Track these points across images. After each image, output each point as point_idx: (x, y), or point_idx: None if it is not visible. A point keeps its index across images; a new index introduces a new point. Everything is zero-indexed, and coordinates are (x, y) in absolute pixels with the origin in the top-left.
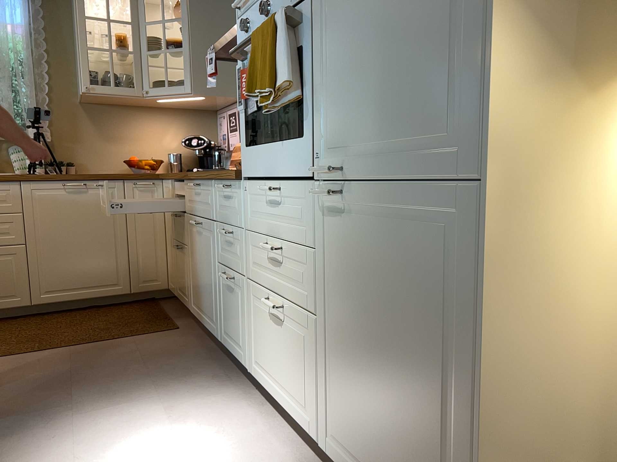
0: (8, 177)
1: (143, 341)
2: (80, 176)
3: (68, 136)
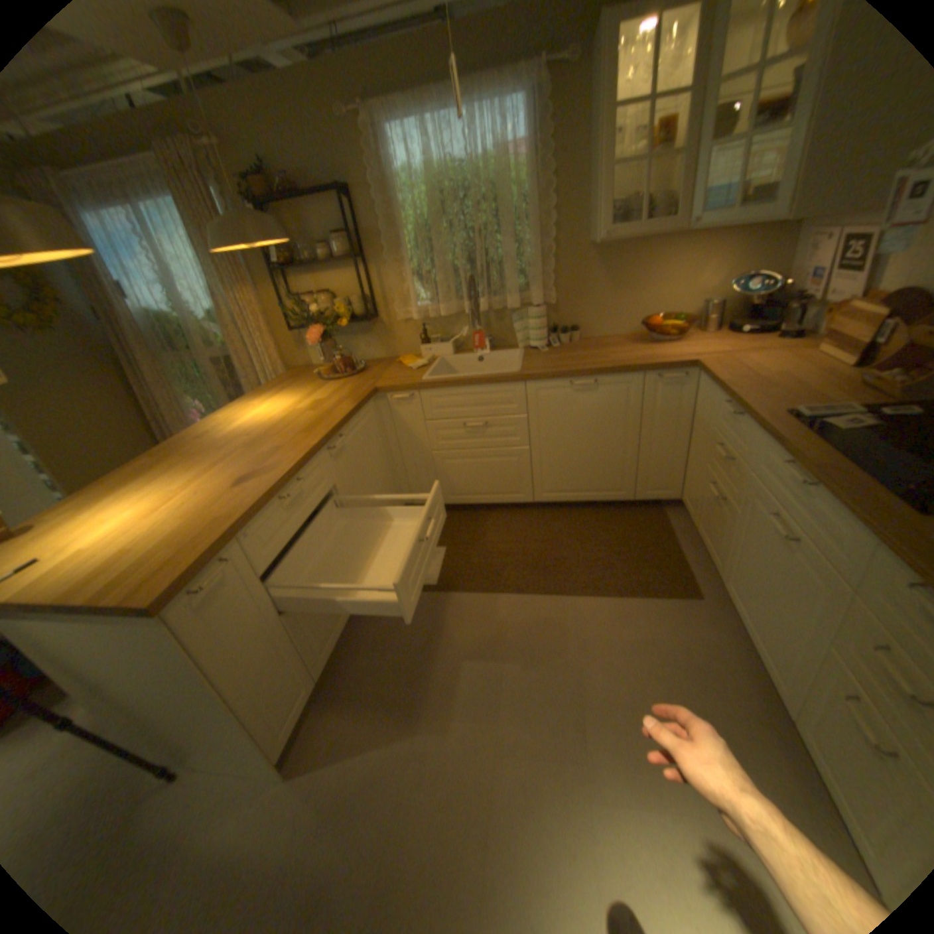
0: (513, 379)
1: (657, 615)
2: (590, 371)
3: (573, 291)
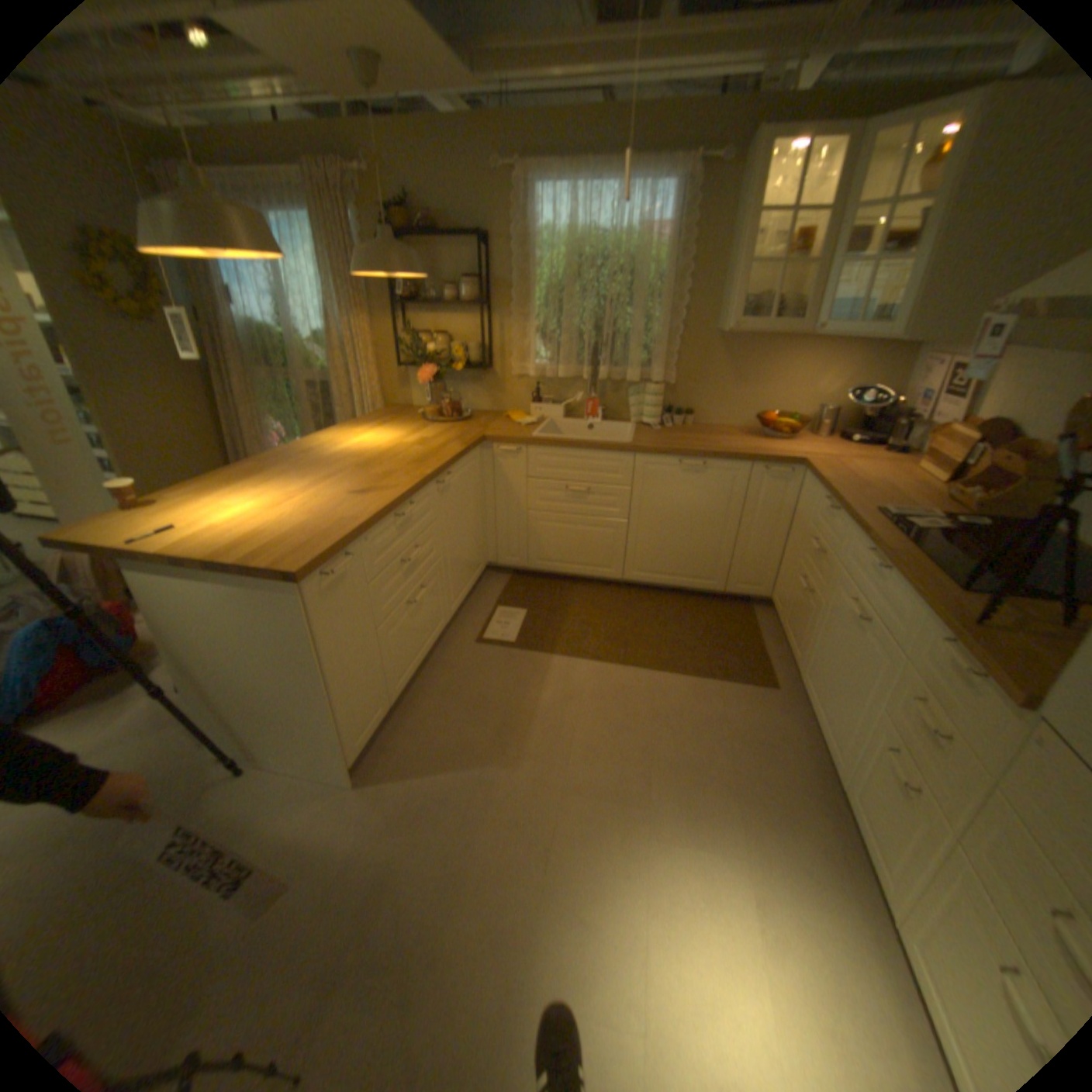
0: (624, 449)
1: (732, 697)
2: (700, 453)
3: (693, 375)
